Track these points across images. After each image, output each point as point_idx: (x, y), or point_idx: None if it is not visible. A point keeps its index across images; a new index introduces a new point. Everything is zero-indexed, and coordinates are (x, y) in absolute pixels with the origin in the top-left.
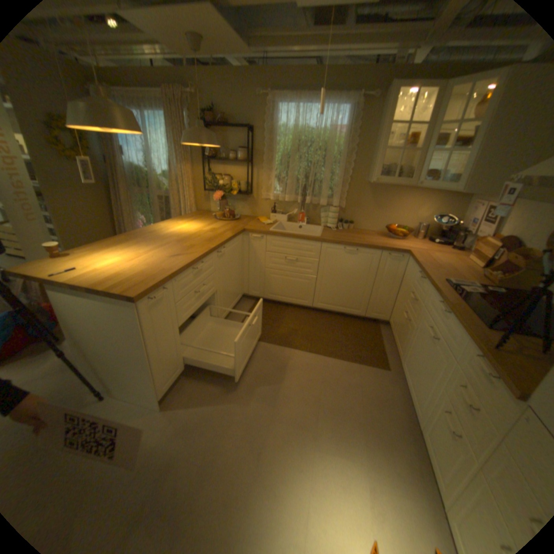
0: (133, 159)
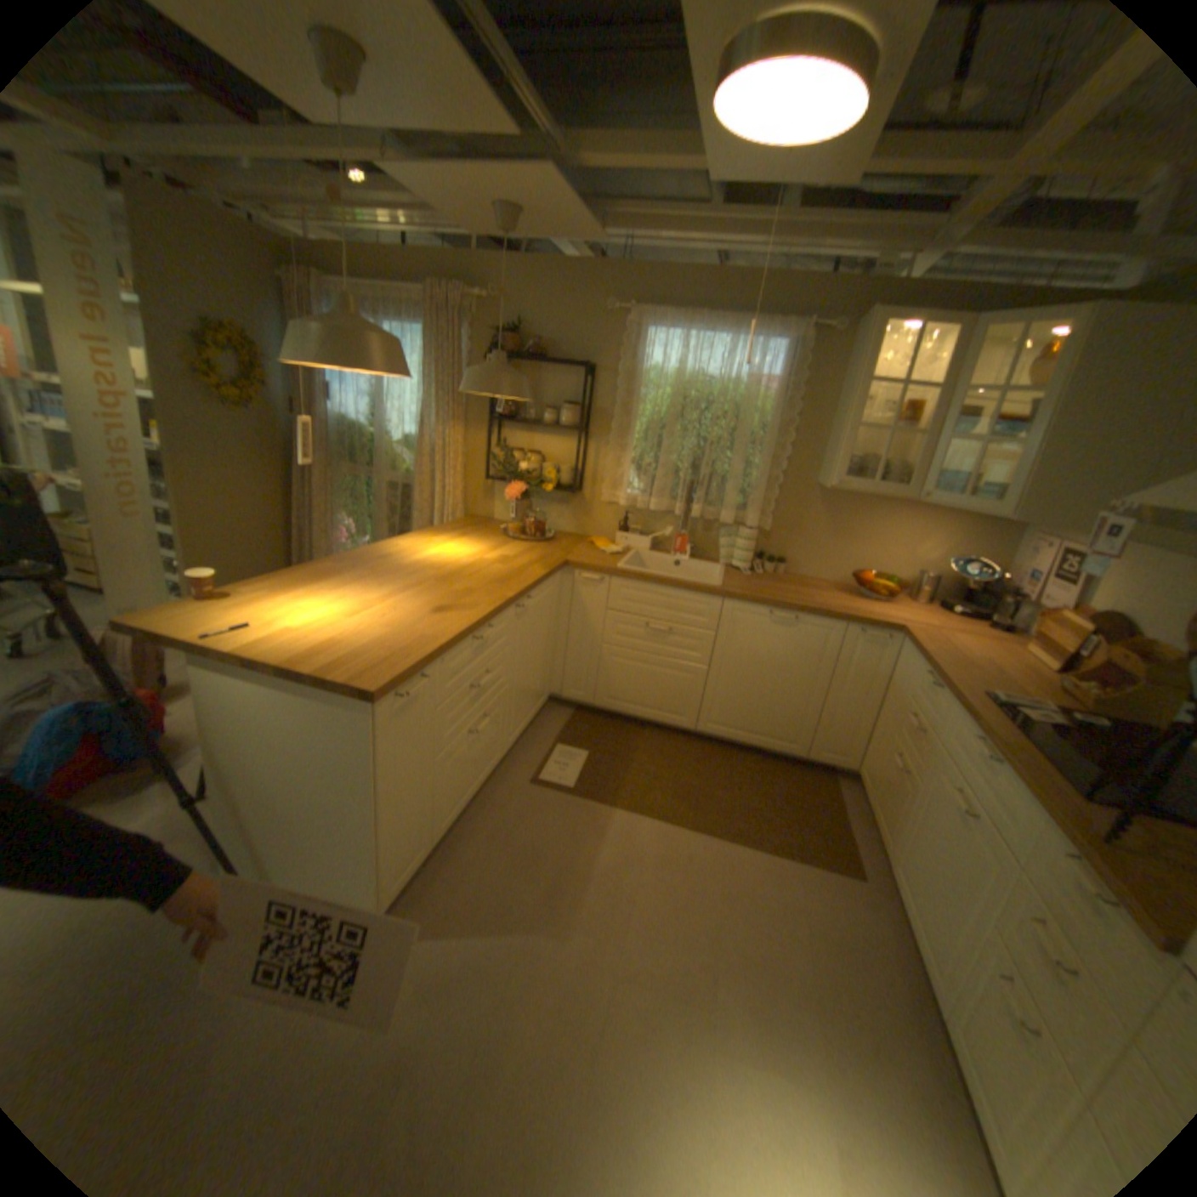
0: (349, 408)
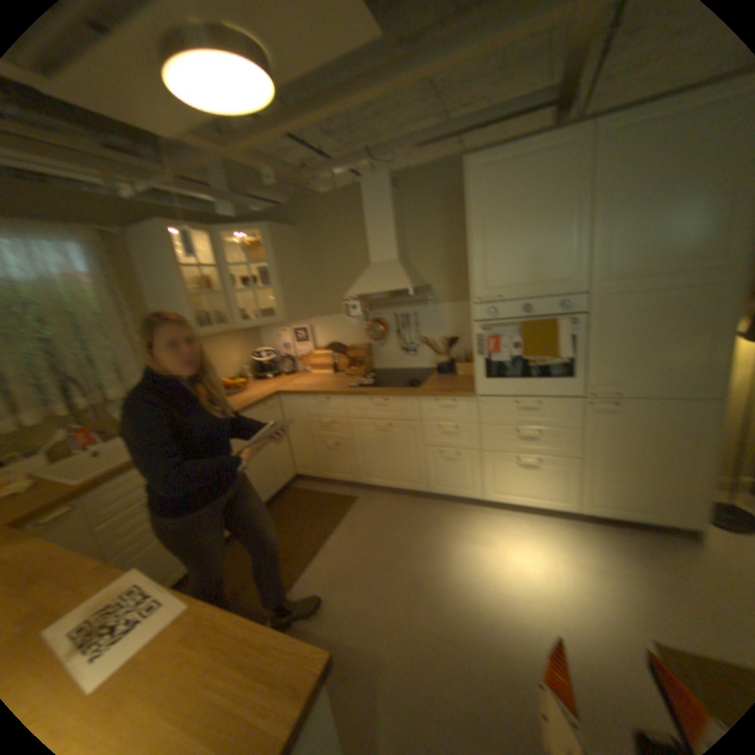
0: None
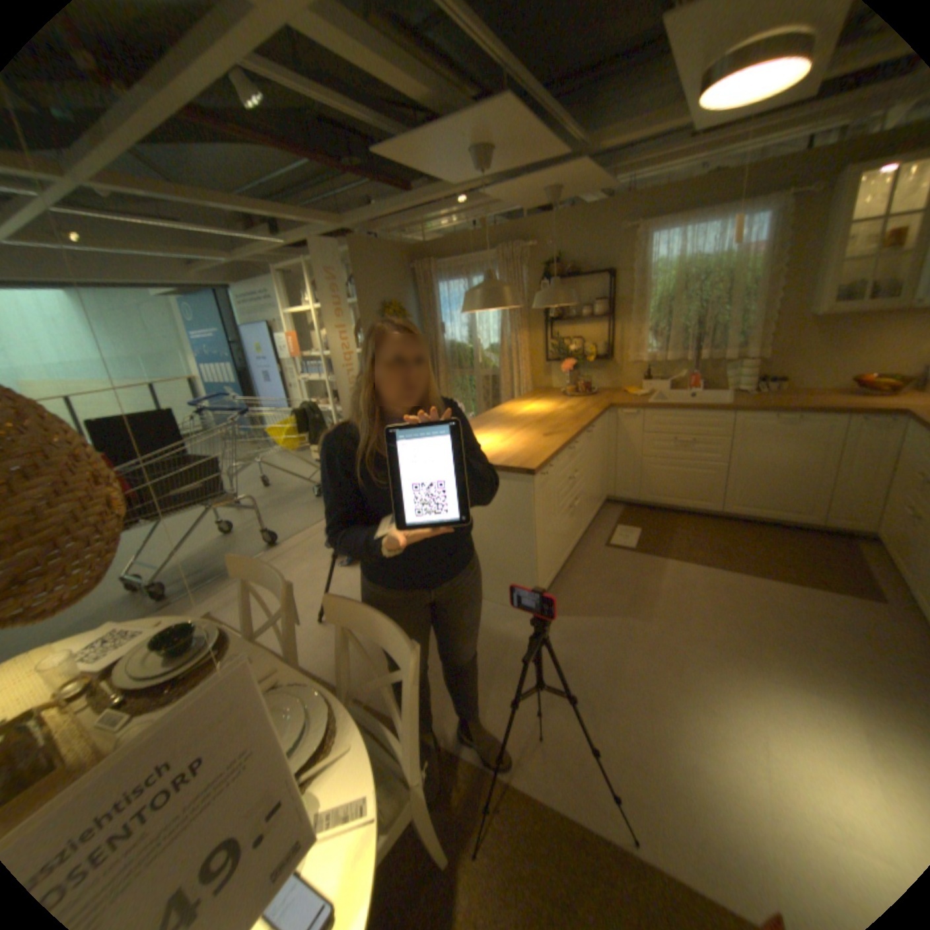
0: (454, 335)
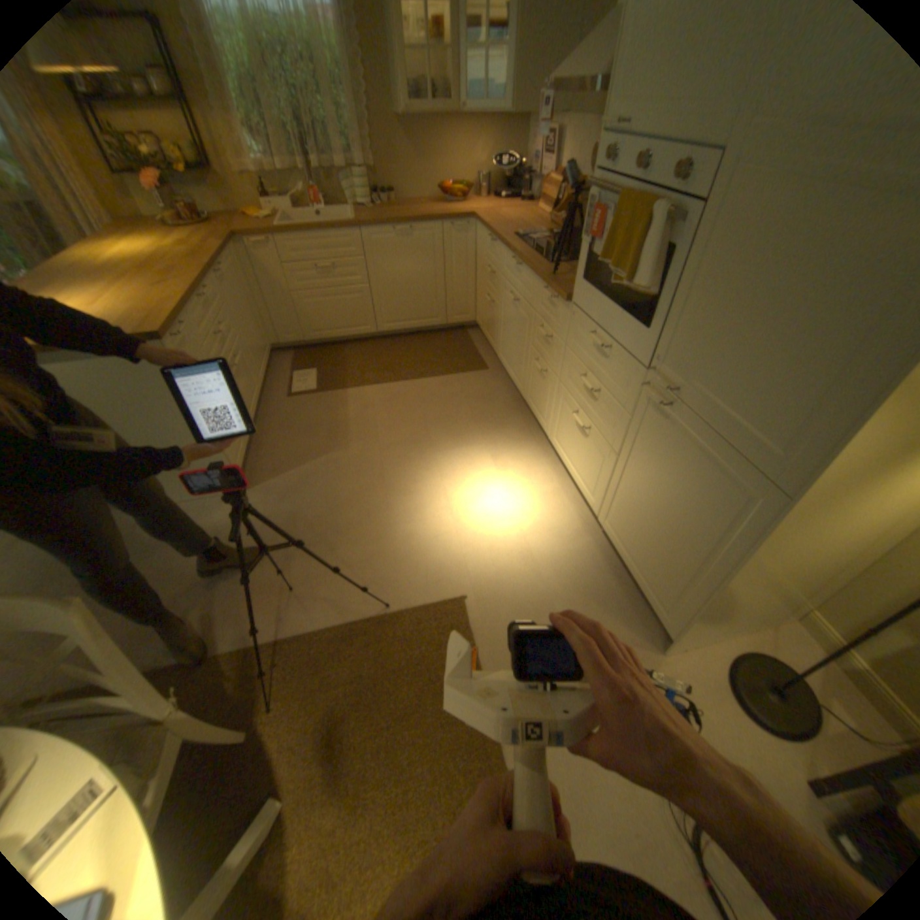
0: None
